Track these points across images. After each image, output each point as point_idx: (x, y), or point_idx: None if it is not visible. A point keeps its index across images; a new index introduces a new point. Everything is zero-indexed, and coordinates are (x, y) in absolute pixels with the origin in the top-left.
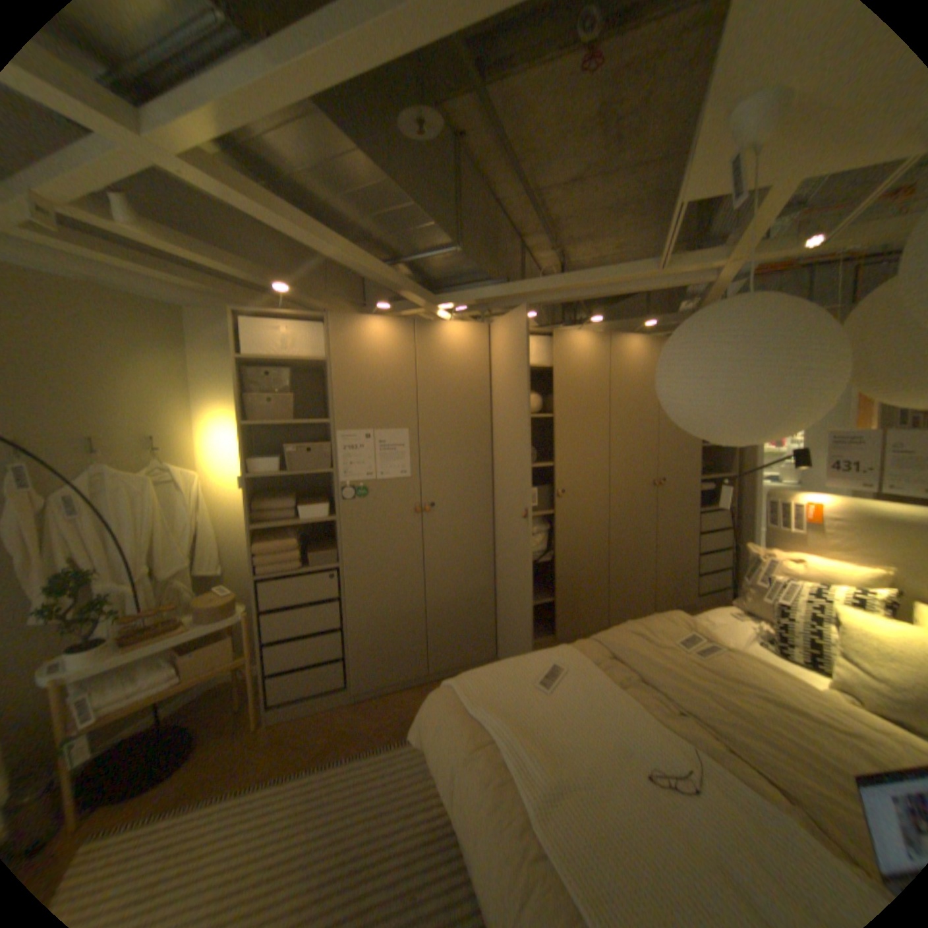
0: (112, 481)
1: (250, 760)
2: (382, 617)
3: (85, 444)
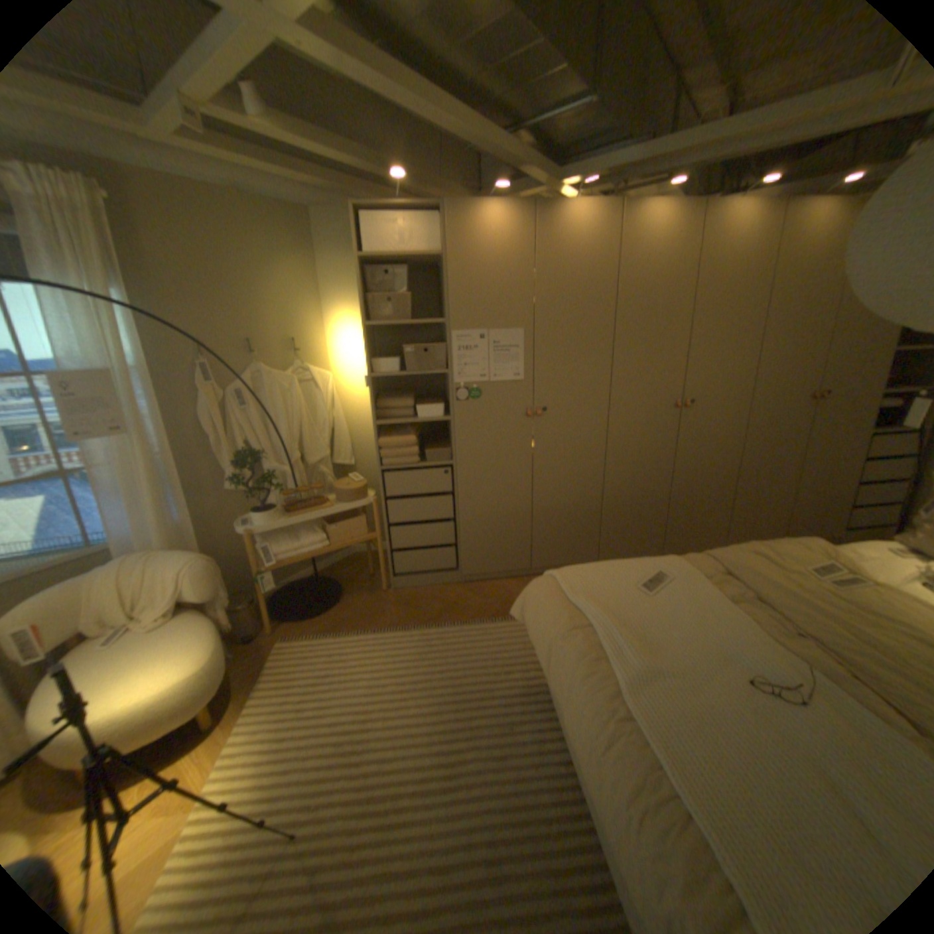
0: (266, 378)
1: (382, 611)
2: (490, 513)
3: (243, 345)
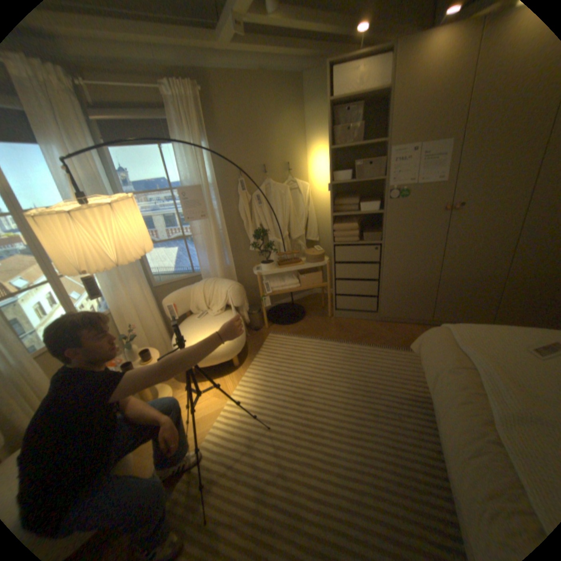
0: (273, 187)
1: (327, 328)
2: (406, 279)
3: (262, 168)
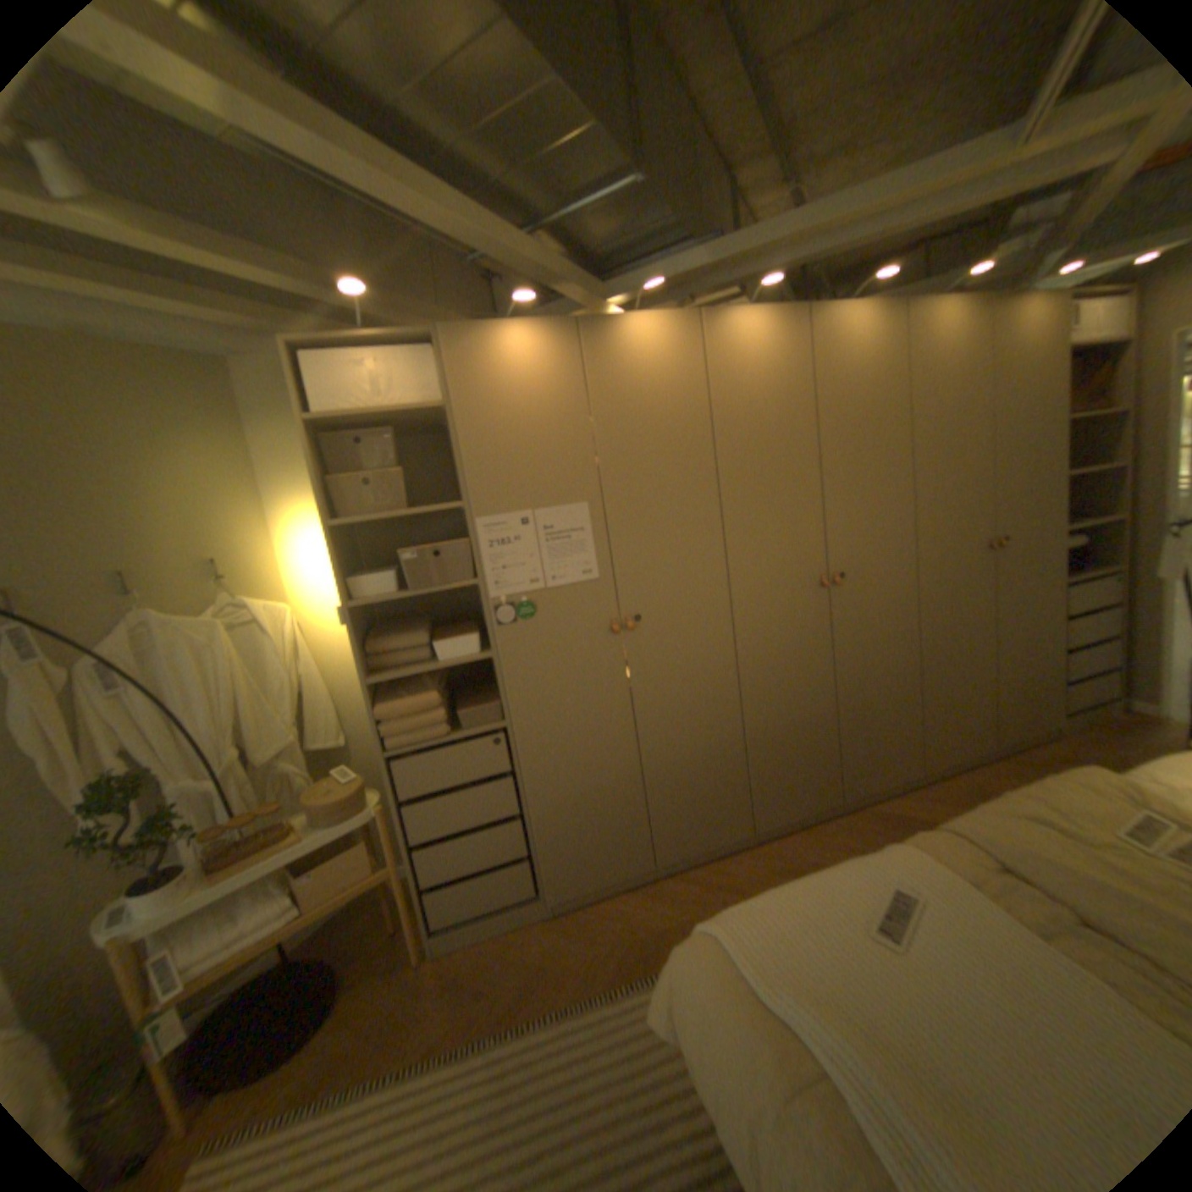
0: (163, 631)
1: (414, 1017)
2: (580, 794)
3: (114, 582)
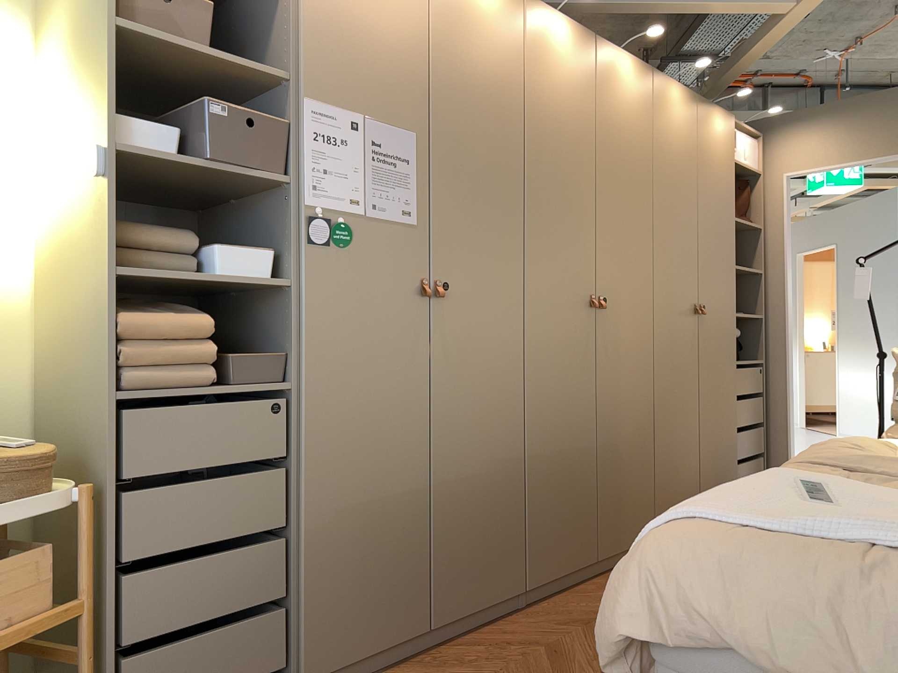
0: None
1: None
2: (363, 506)
3: None
